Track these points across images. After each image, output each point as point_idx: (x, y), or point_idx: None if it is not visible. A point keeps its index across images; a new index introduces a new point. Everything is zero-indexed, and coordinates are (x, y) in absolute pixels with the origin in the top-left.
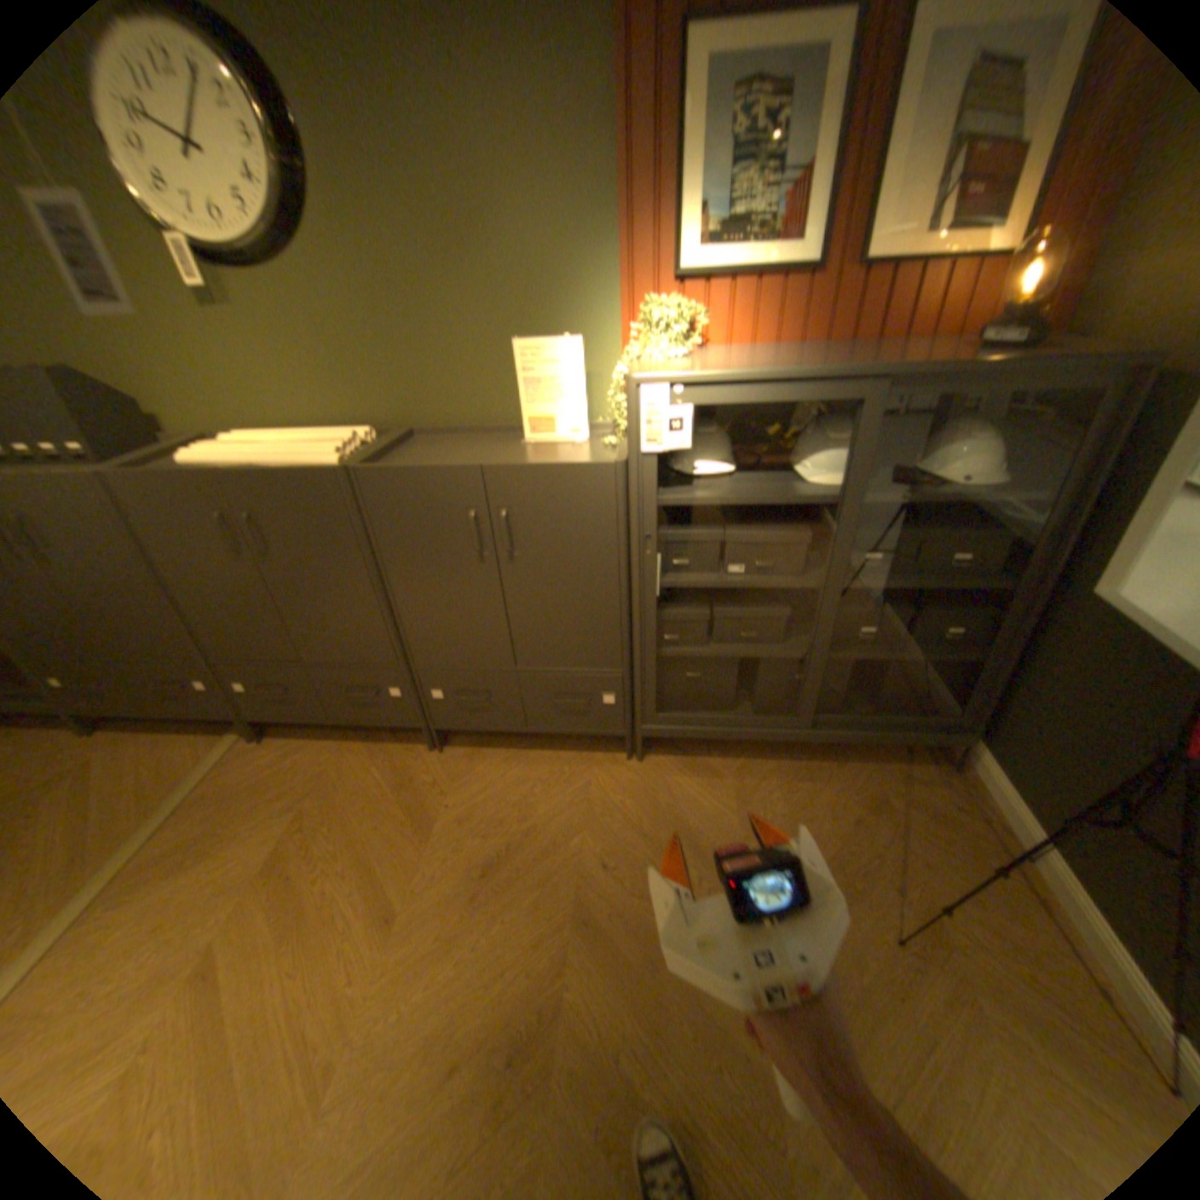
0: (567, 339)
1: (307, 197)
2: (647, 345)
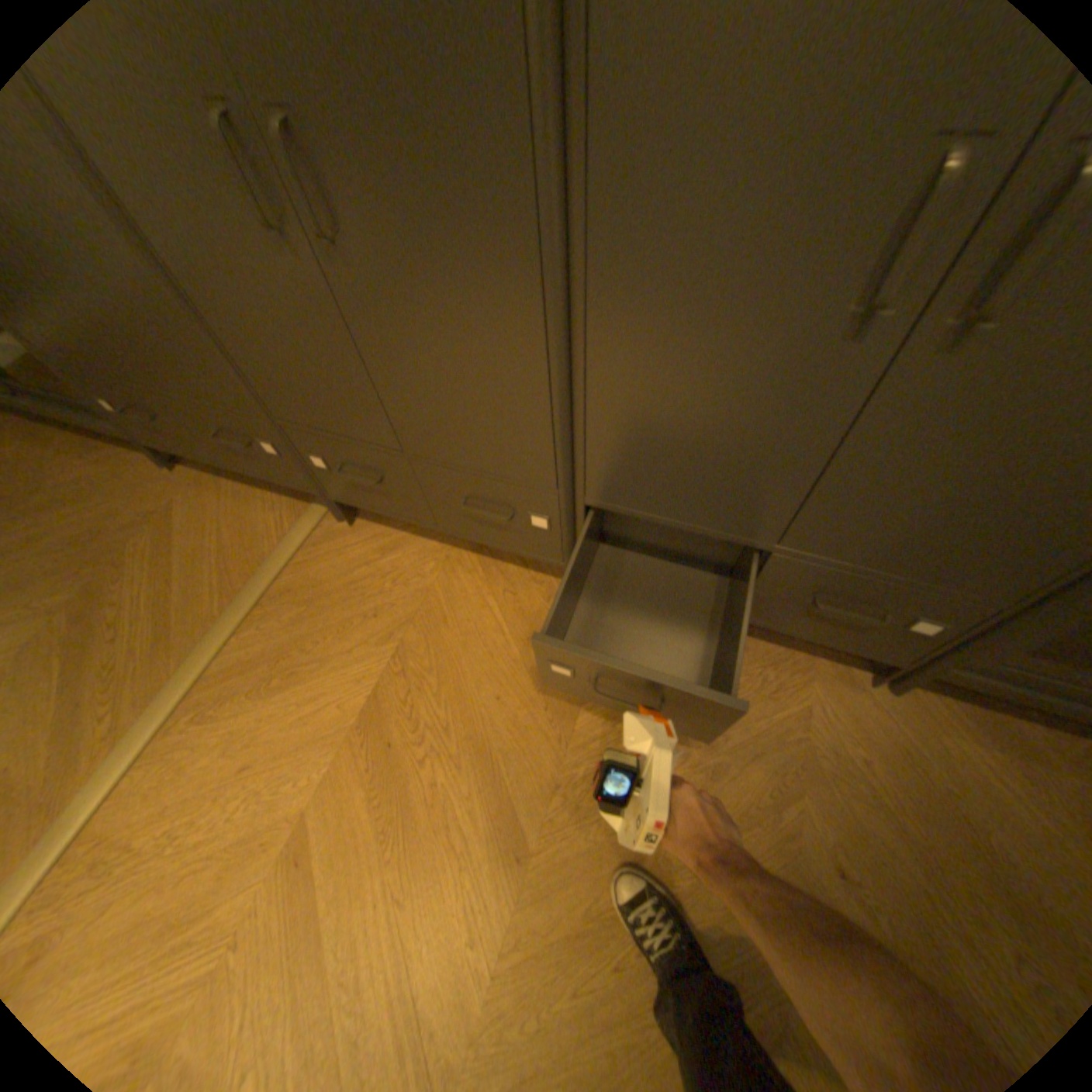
0: None
1: None
2: None
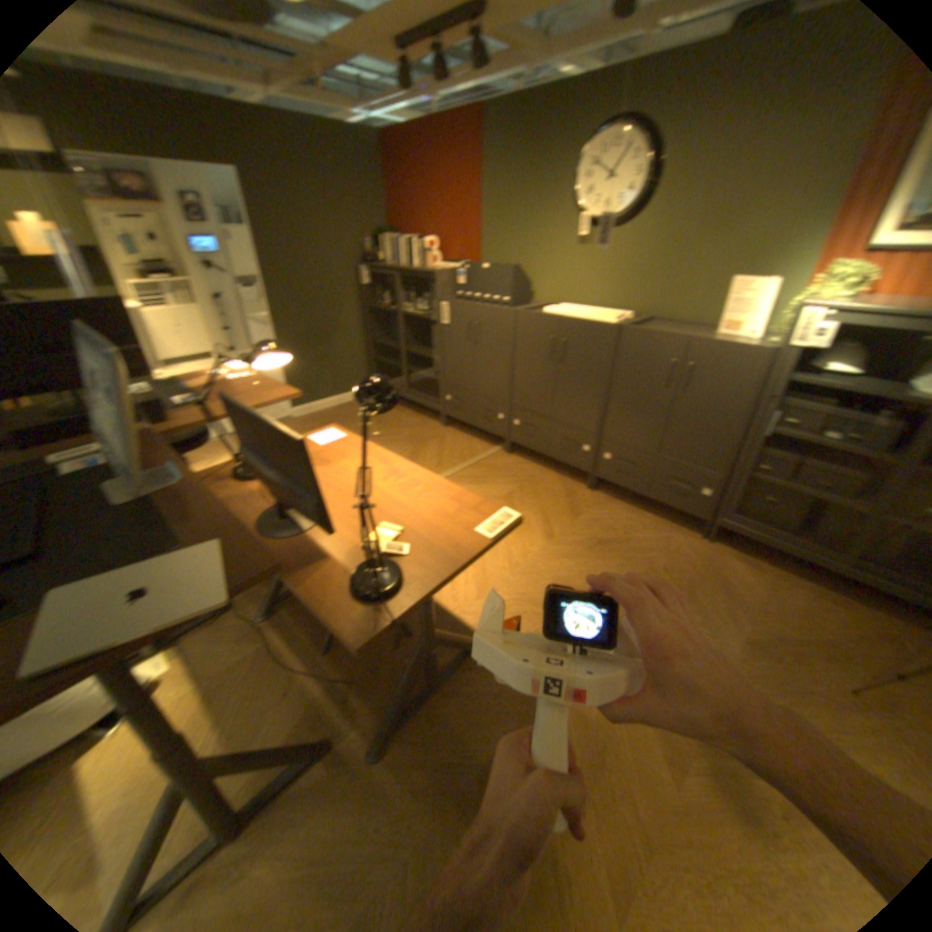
0: (771, 279)
1: (652, 198)
2: (825, 287)
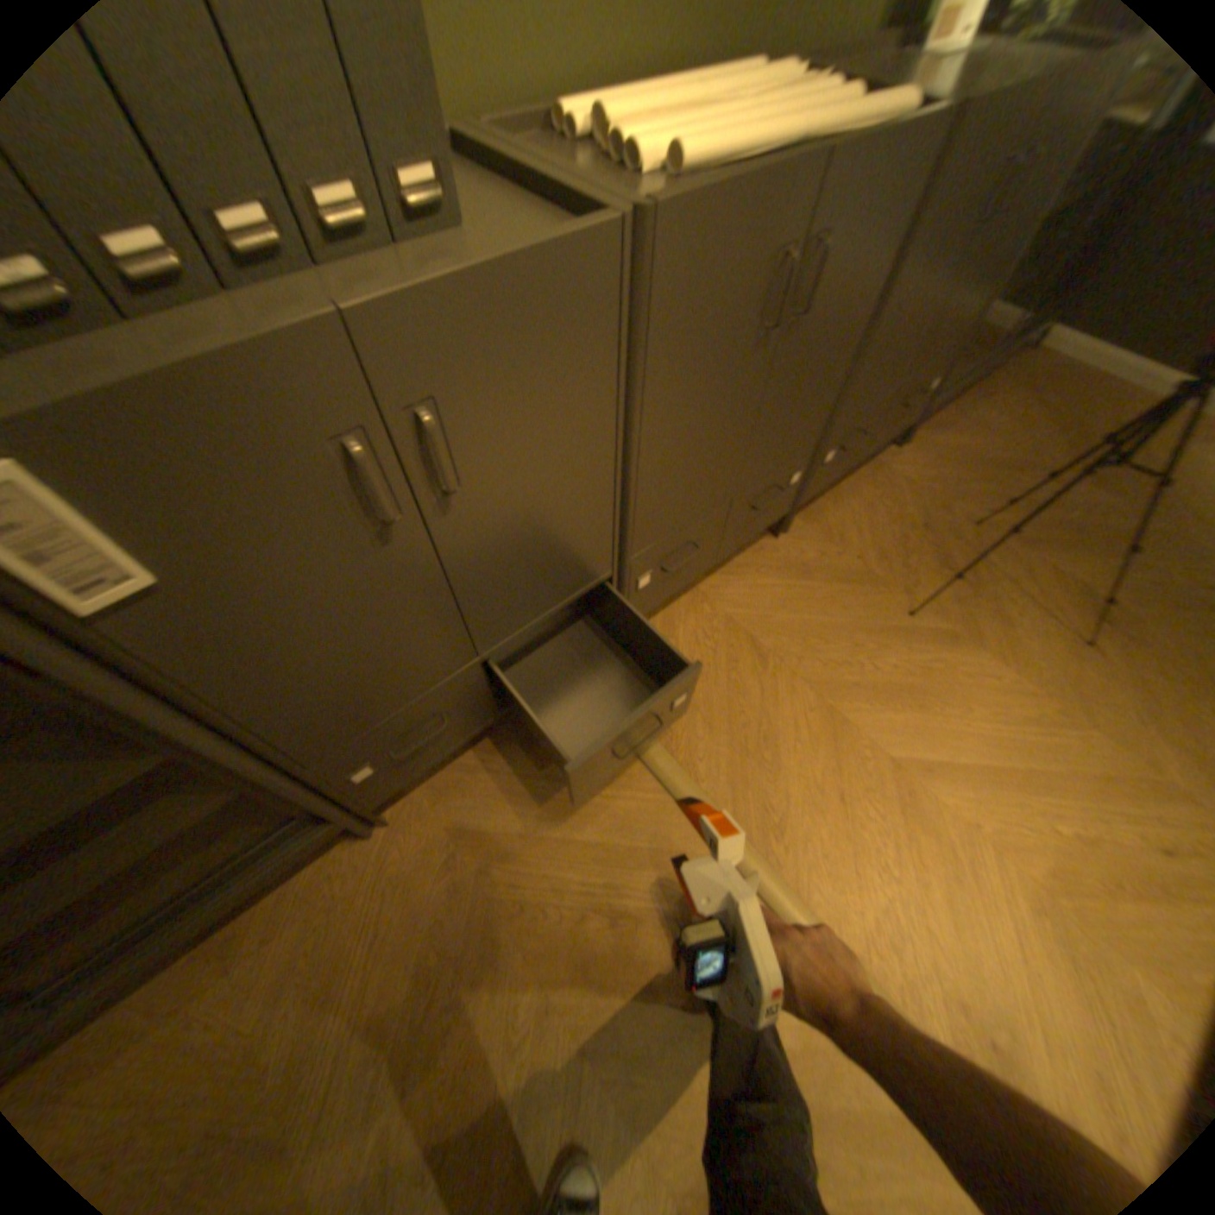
0: None
1: None
2: None
